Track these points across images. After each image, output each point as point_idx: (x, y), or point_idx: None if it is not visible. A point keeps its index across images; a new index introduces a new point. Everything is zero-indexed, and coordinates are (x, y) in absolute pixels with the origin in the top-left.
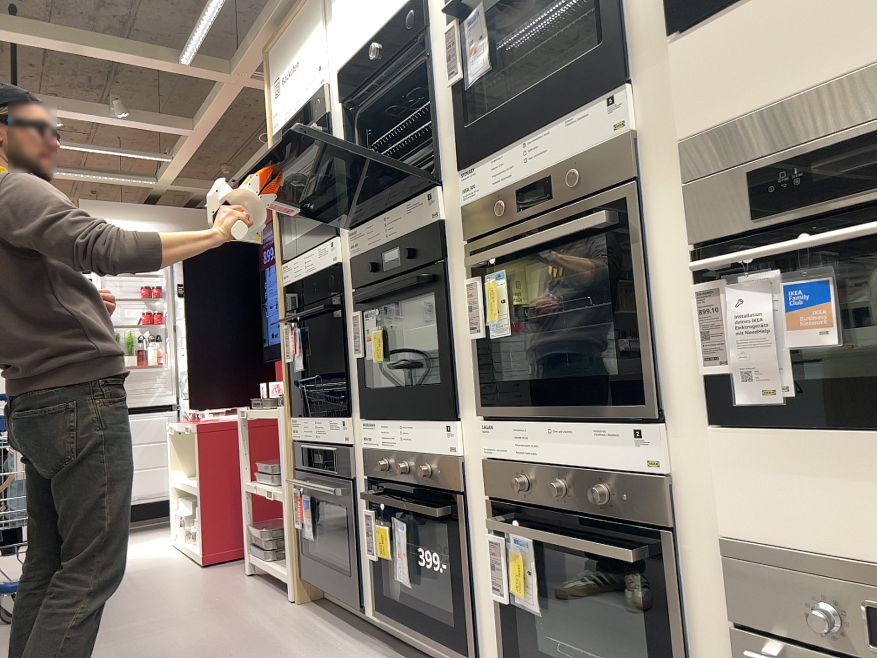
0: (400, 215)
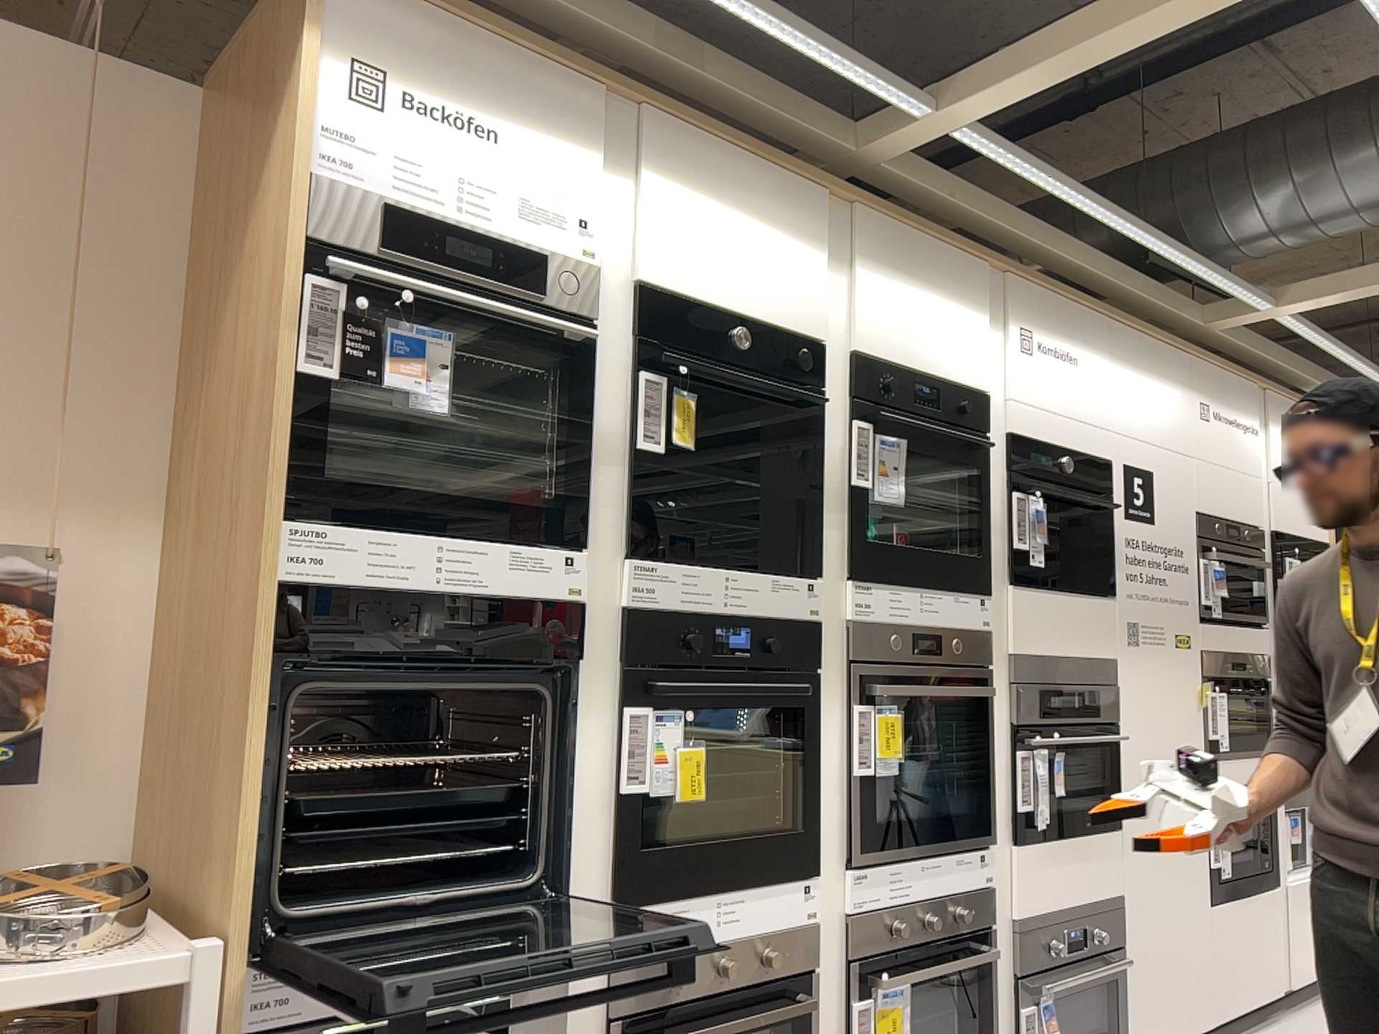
0: (758, 586)
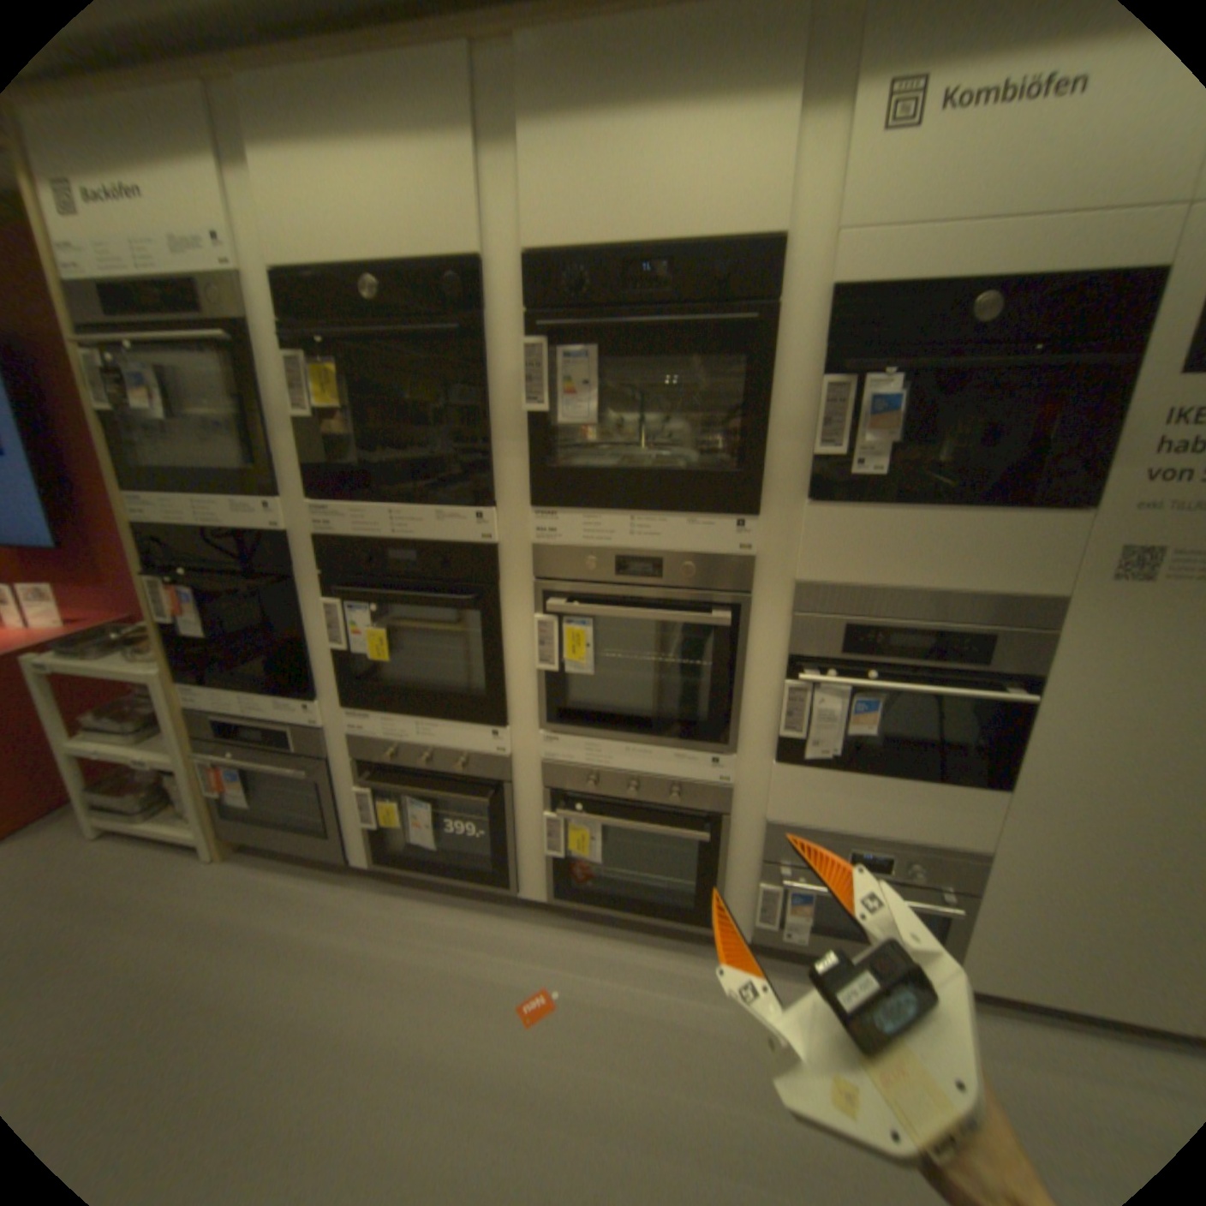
0: (424, 520)
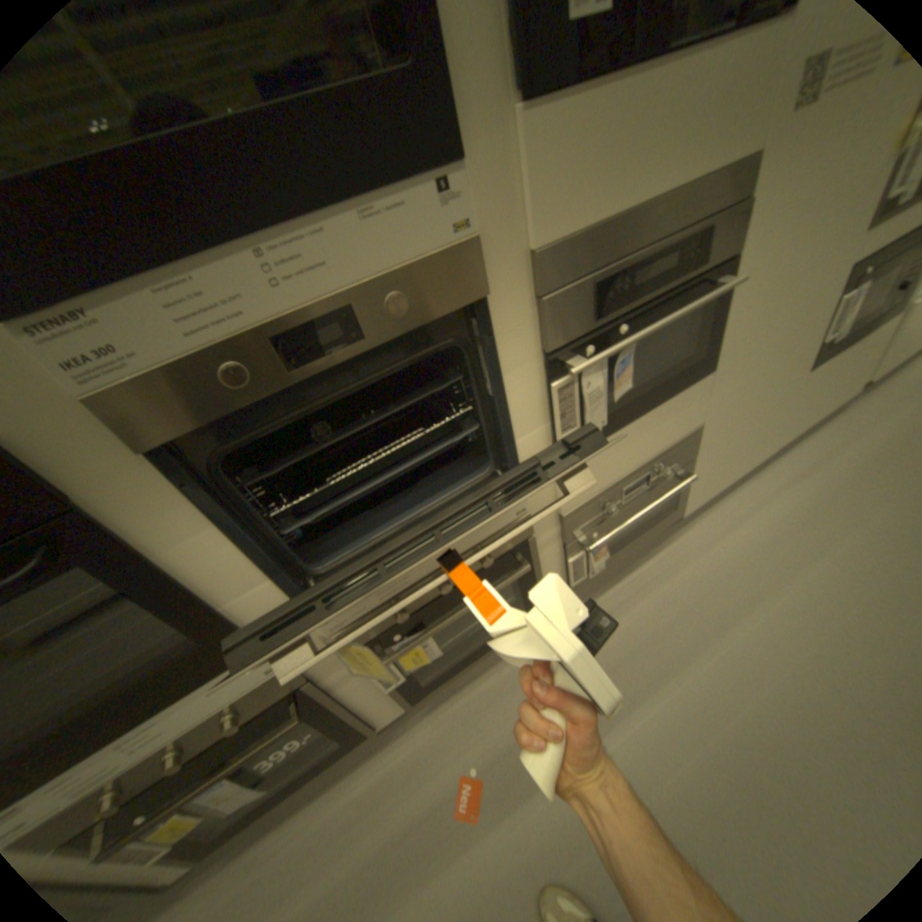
0: None
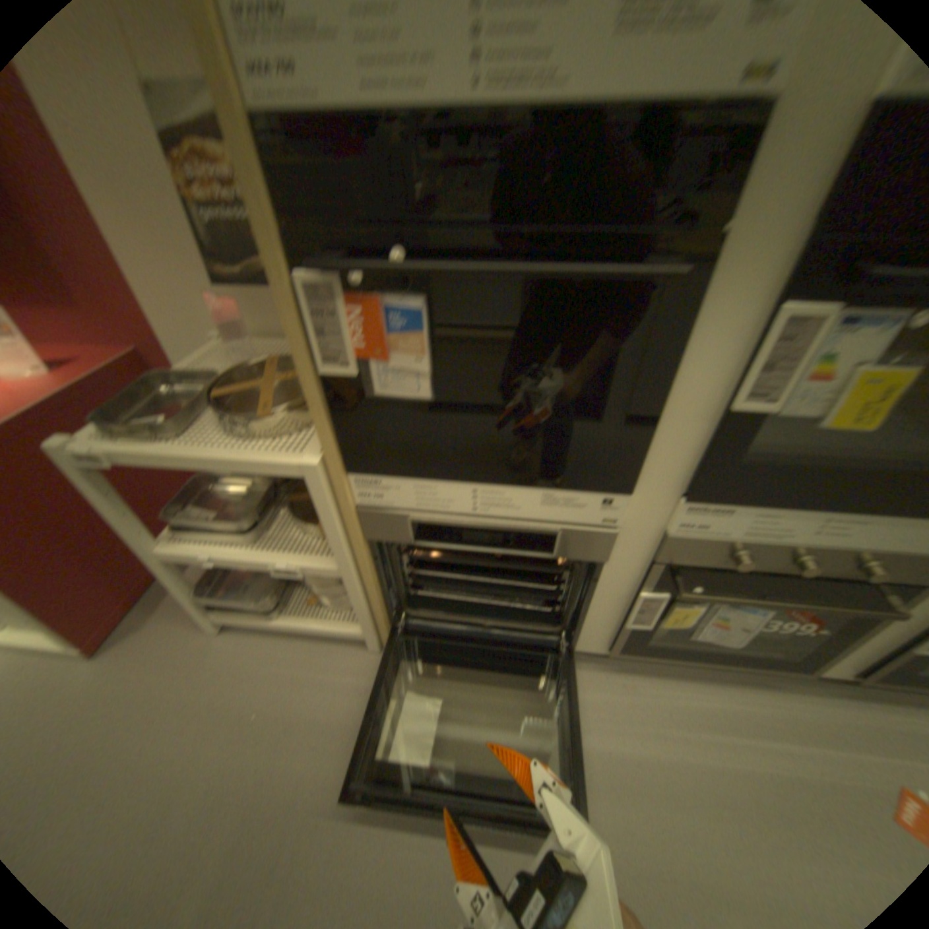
0: None
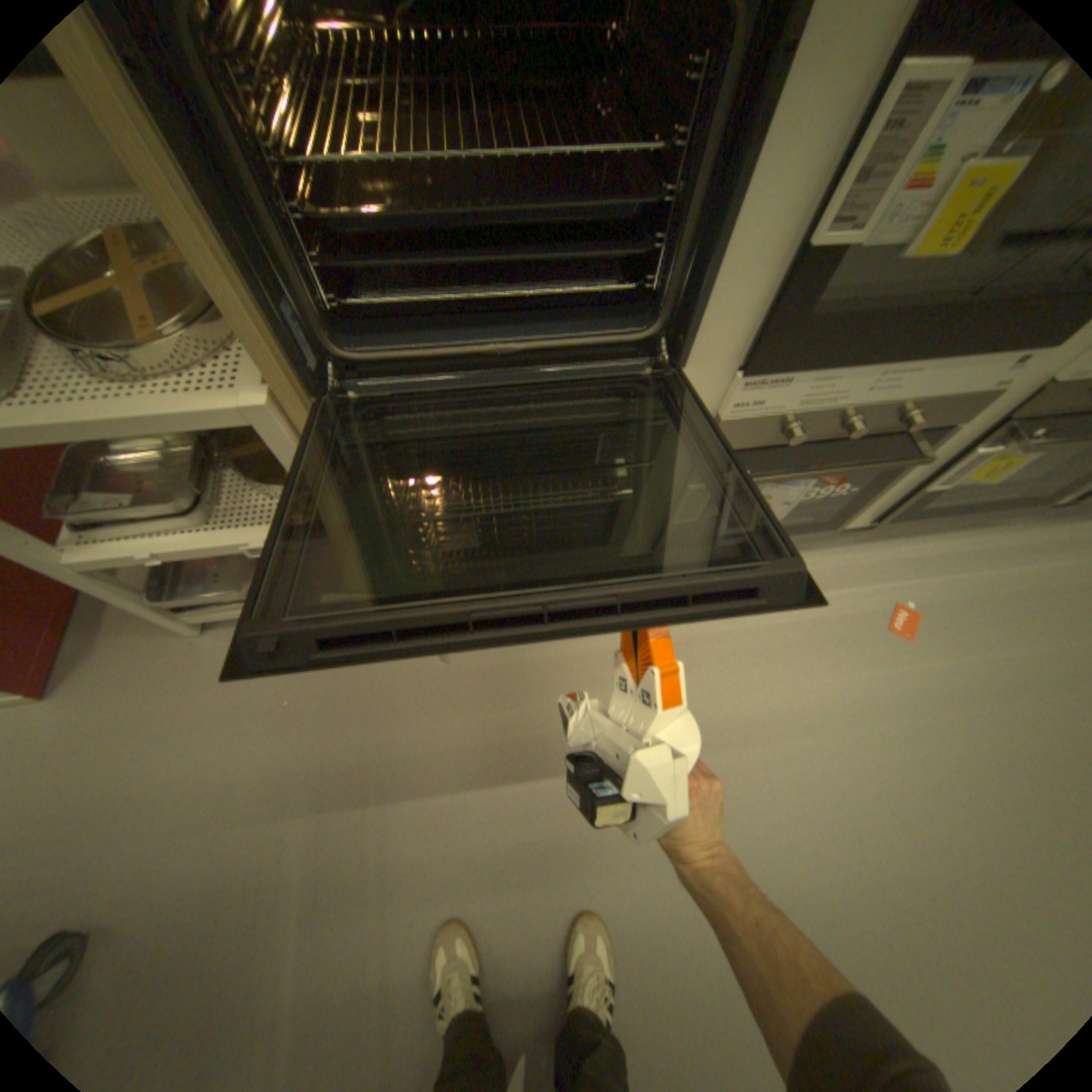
0: None
